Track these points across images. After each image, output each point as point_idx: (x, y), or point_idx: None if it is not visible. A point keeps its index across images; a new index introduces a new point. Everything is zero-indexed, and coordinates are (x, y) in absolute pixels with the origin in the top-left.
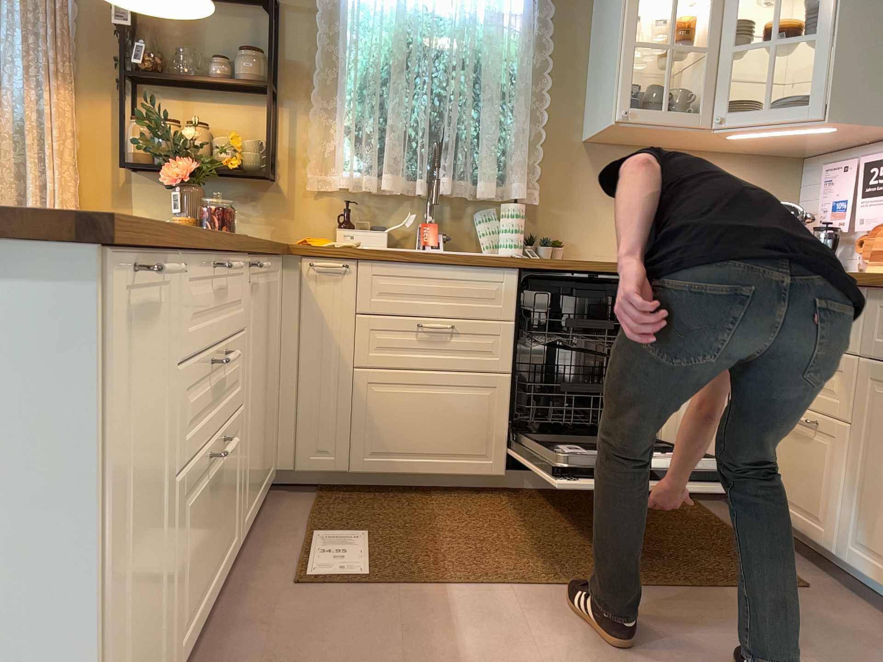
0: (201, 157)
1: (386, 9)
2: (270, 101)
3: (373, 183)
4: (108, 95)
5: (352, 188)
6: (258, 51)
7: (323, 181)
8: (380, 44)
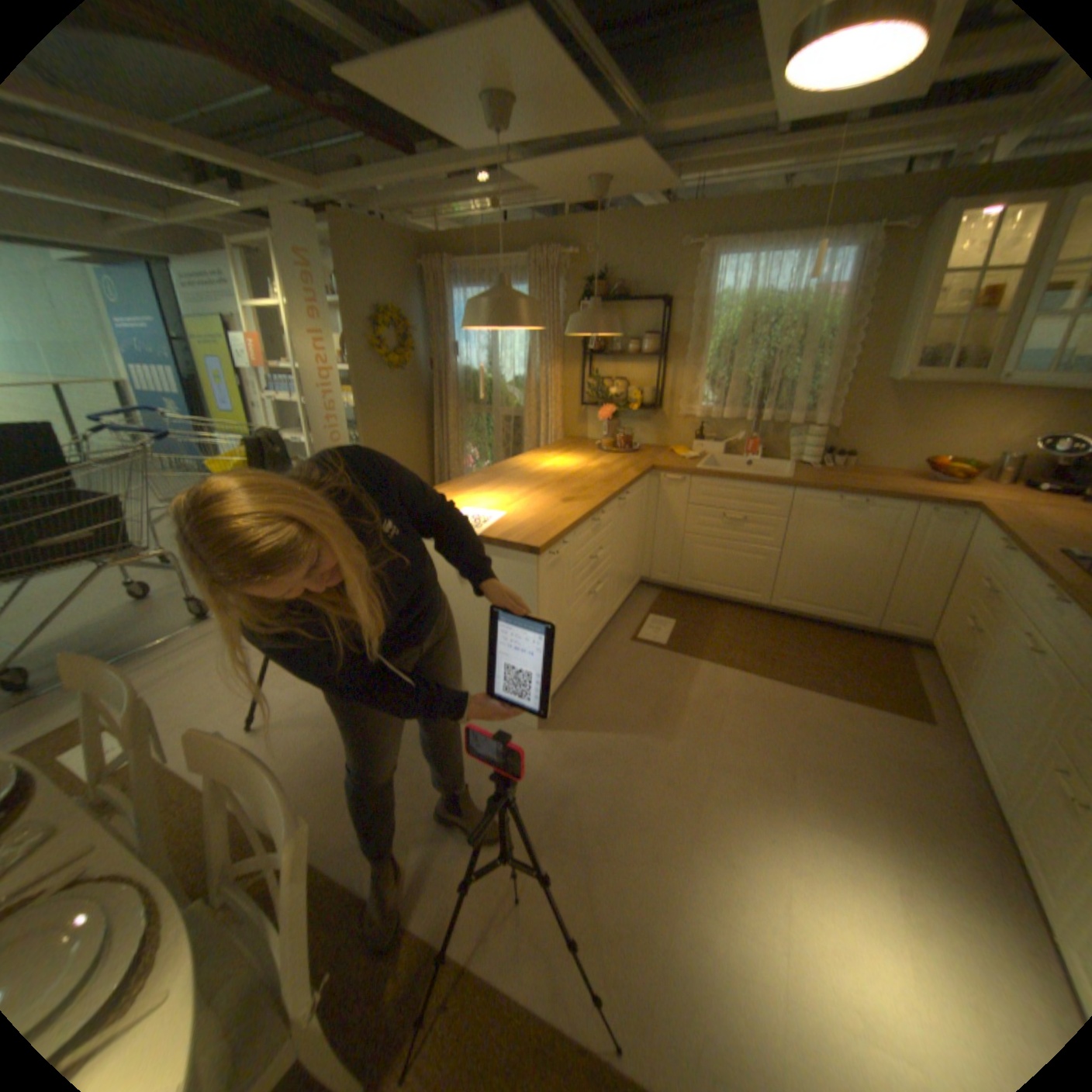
0: (617, 404)
1: (740, 292)
2: (658, 365)
3: (718, 413)
4: (575, 362)
5: (704, 416)
6: (655, 330)
7: (688, 409)
8: (733, 318)
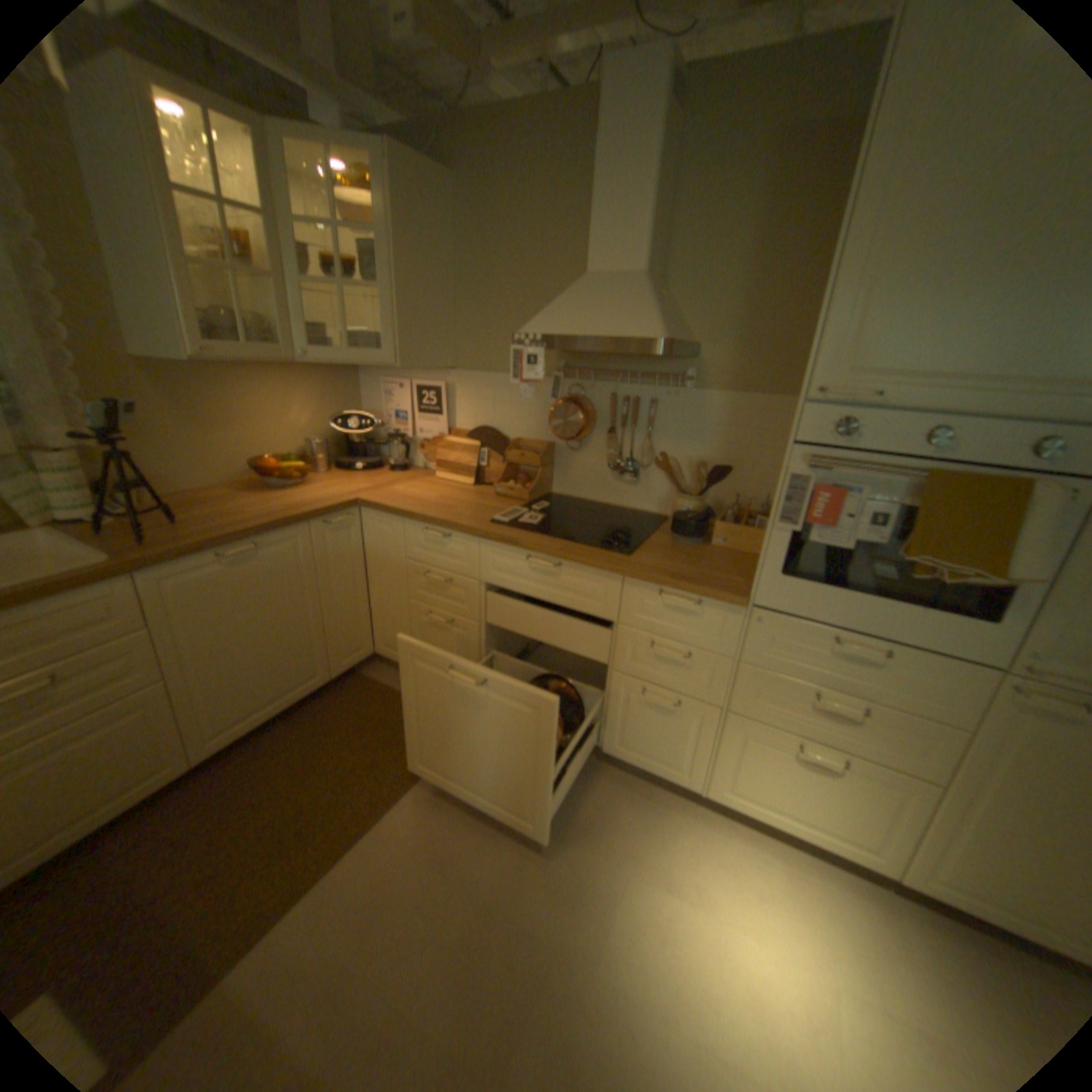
0: None
1: None
2: None
3: None
4: None
5: None
6: None
7: None
8: None
